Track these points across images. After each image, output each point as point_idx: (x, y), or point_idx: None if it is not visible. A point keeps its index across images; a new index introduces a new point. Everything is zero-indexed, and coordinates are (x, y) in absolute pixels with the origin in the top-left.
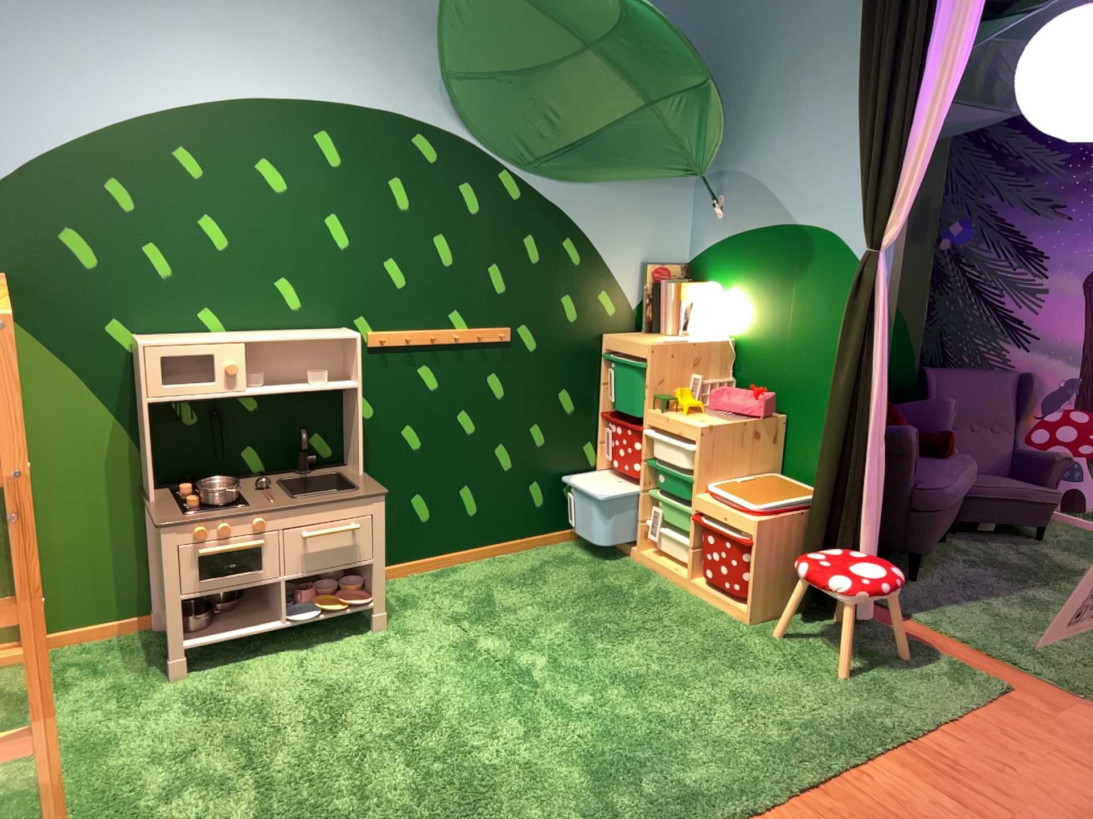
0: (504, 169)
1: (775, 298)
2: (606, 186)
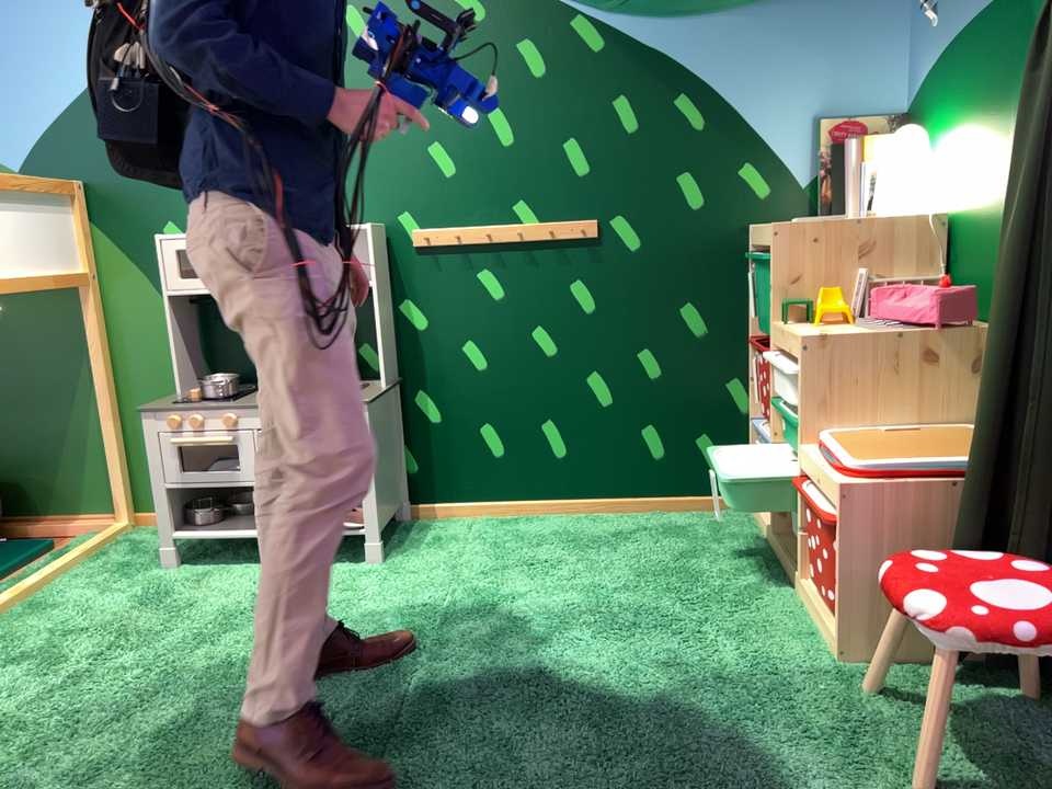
0: (576, 6)
1: (999, 119)
2: (738, 5)
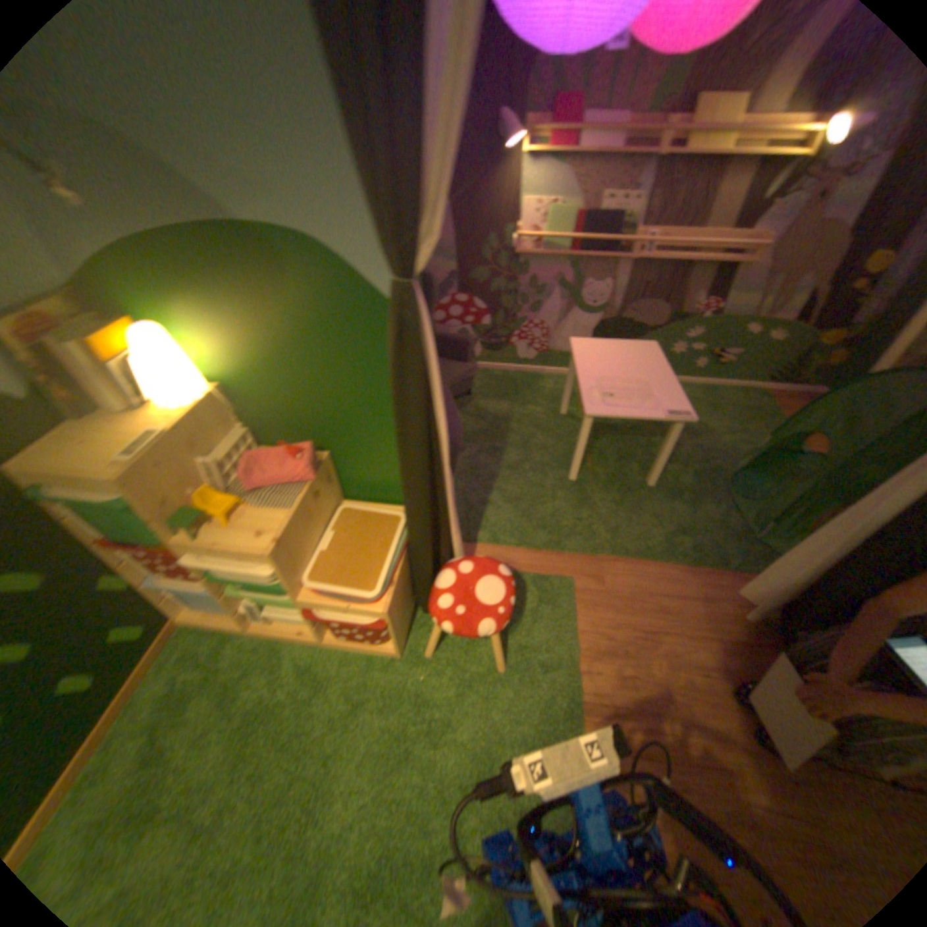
0: None
1: (265, 325)
2: None
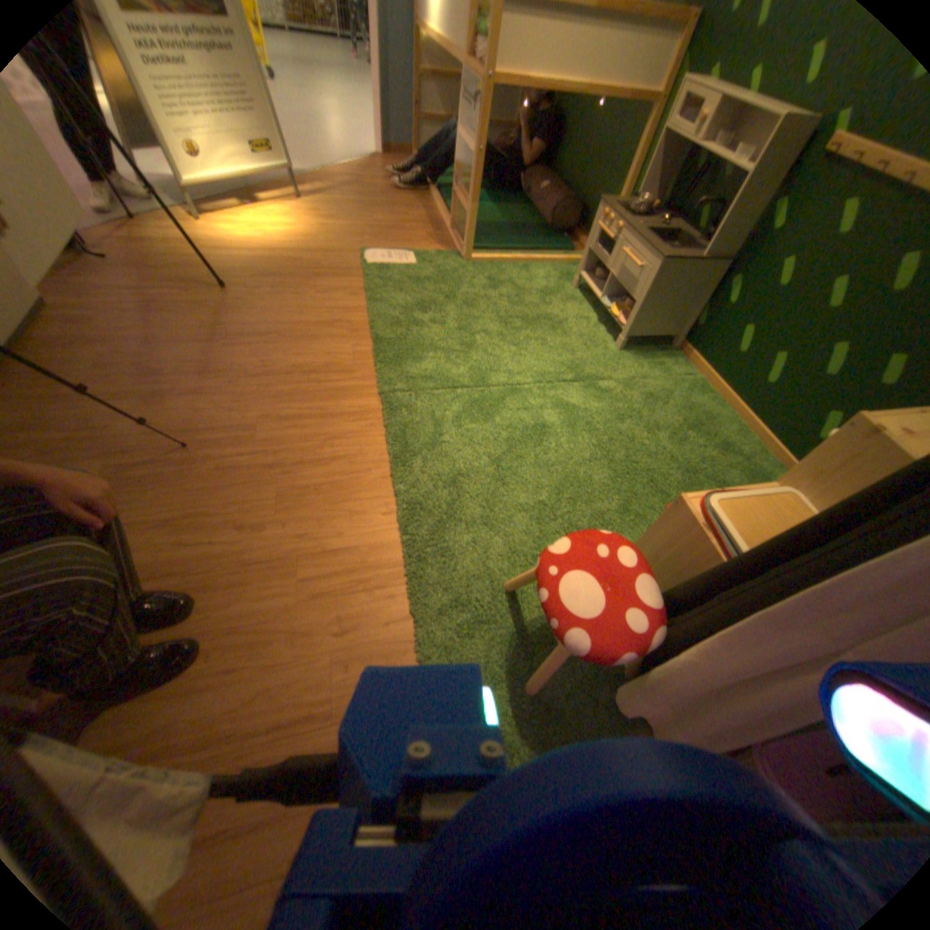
0: None
1: None
2: None
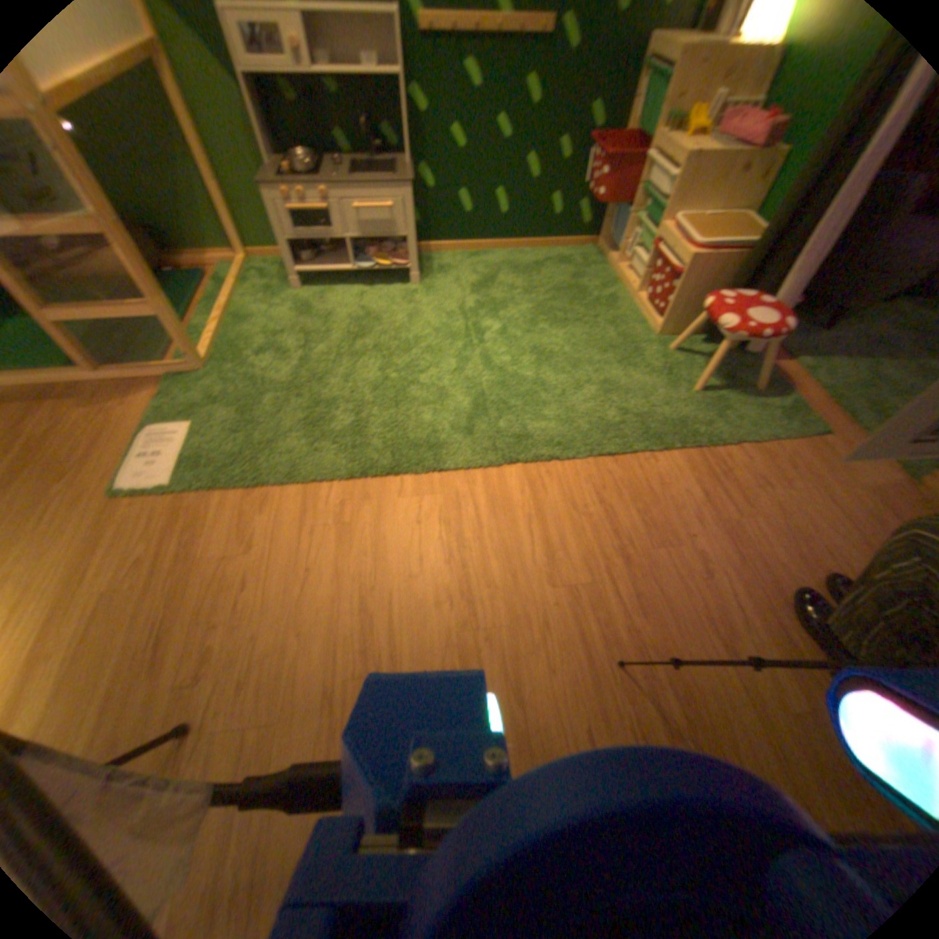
0: None
1: None
2: None
